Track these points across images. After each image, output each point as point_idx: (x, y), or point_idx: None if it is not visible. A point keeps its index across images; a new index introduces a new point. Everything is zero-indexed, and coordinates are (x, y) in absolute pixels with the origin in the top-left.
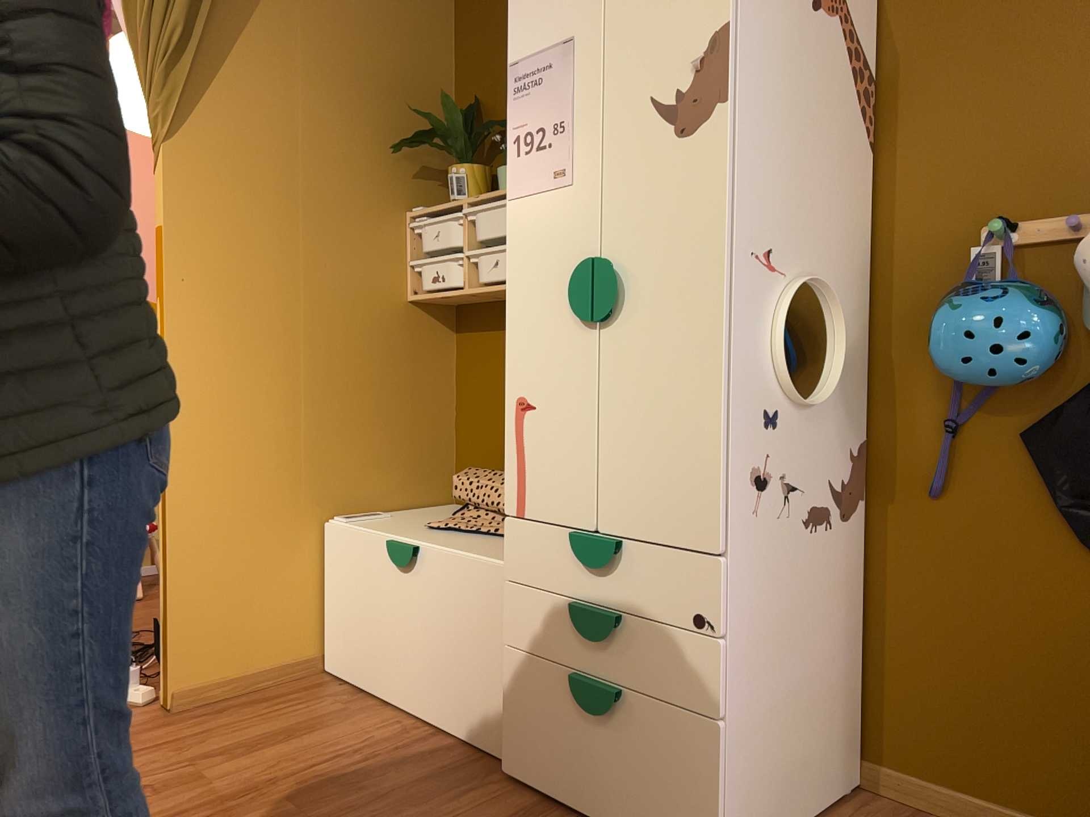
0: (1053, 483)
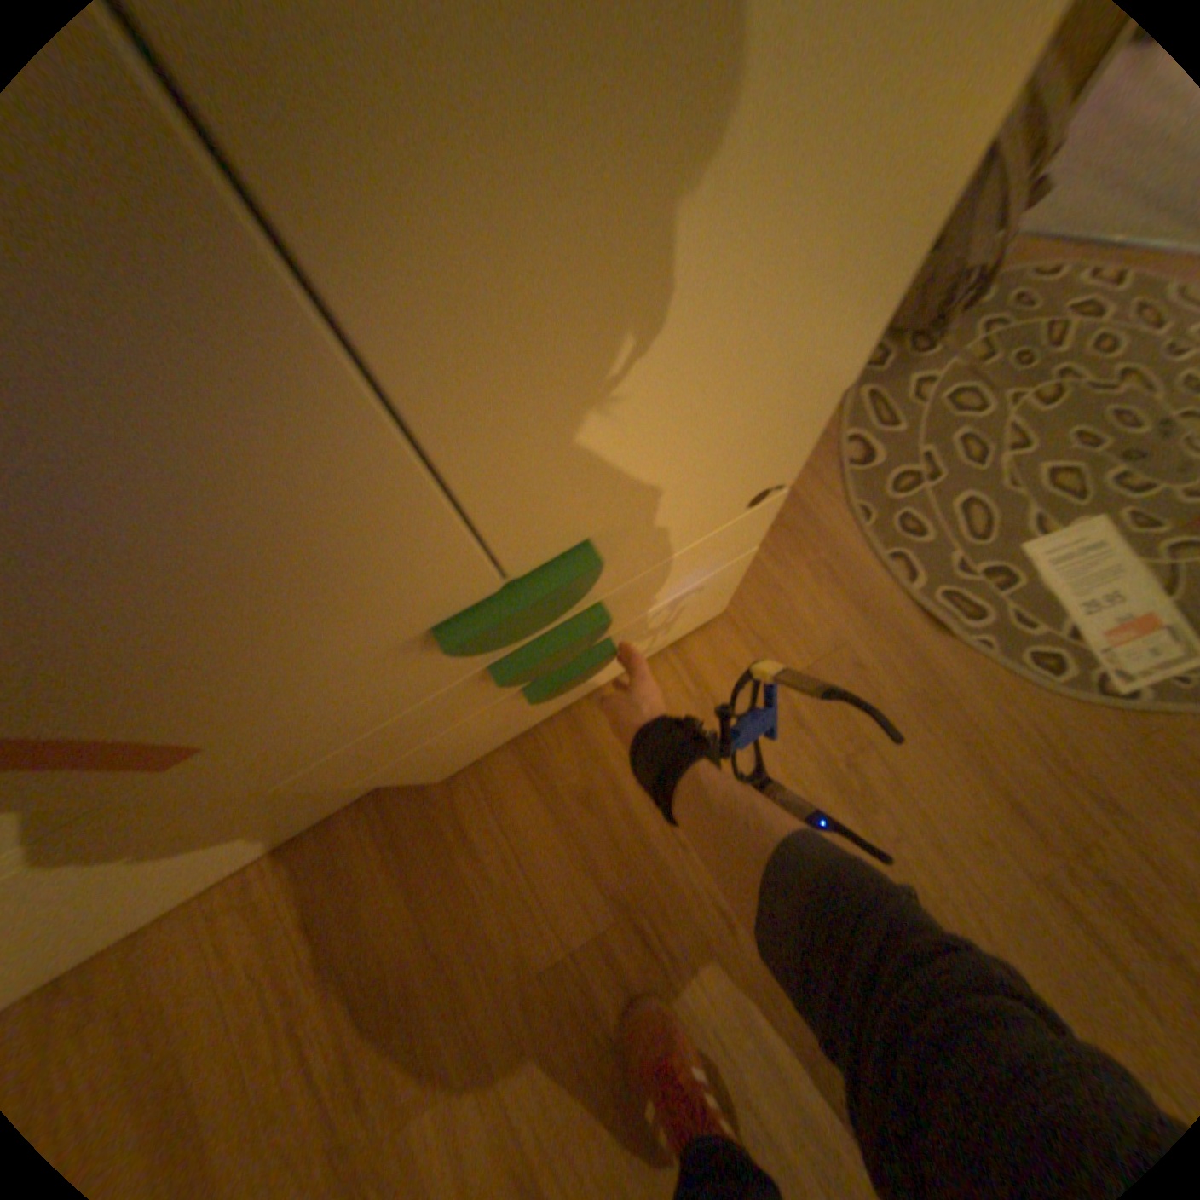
0: None
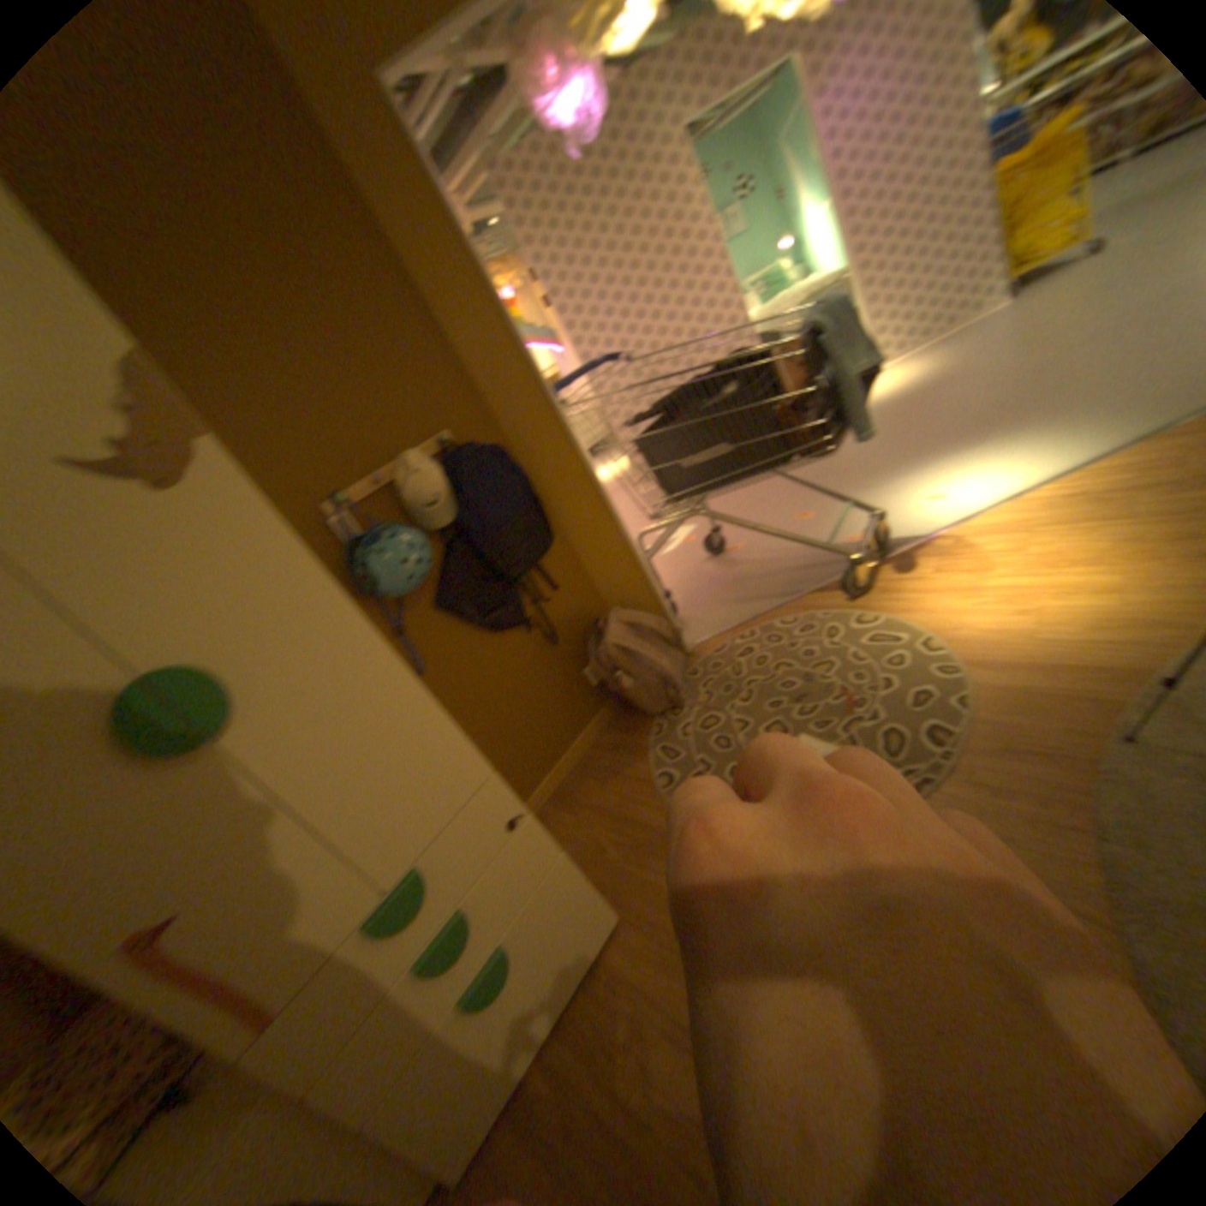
0: (473, 613)
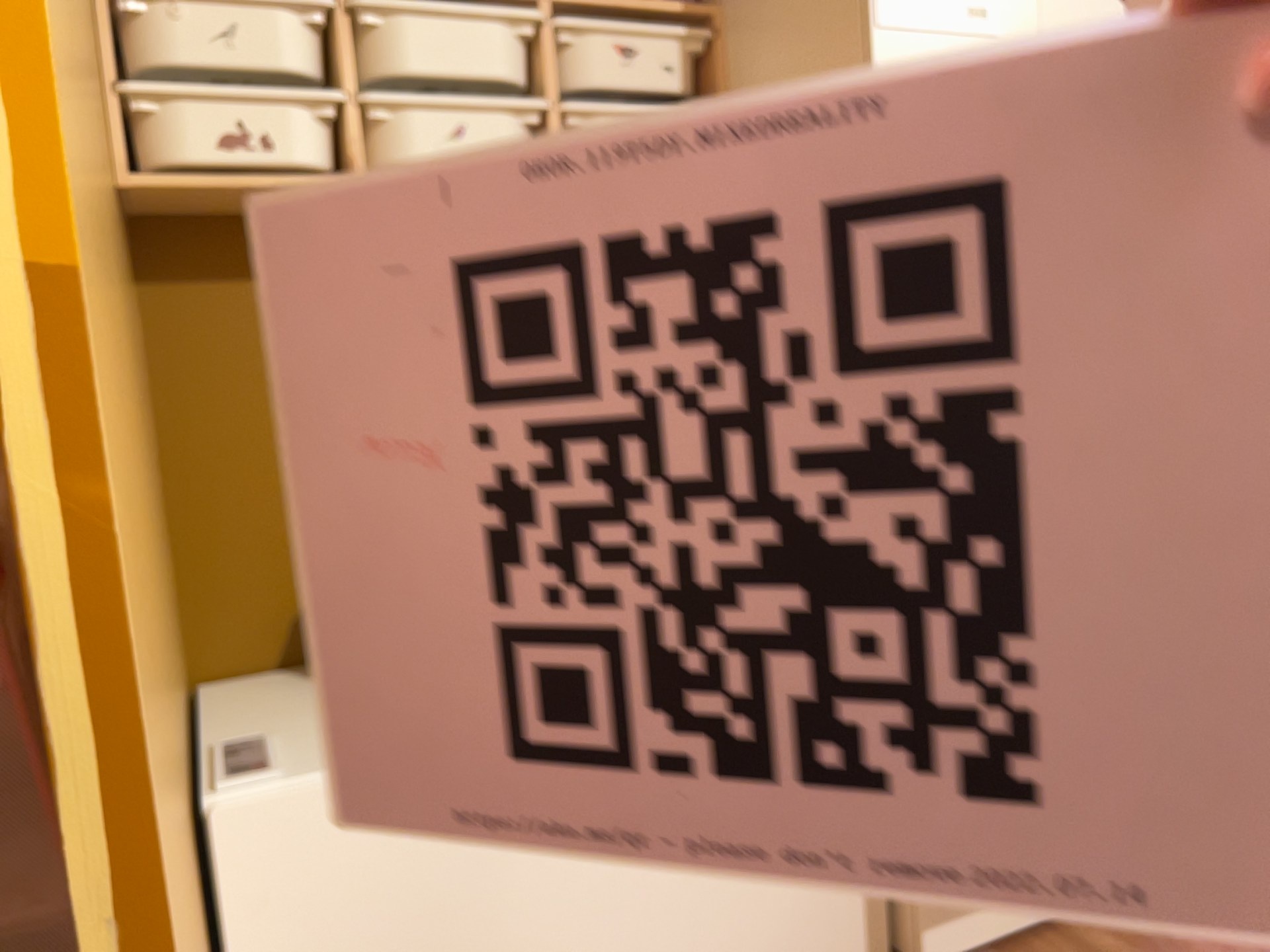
0: None
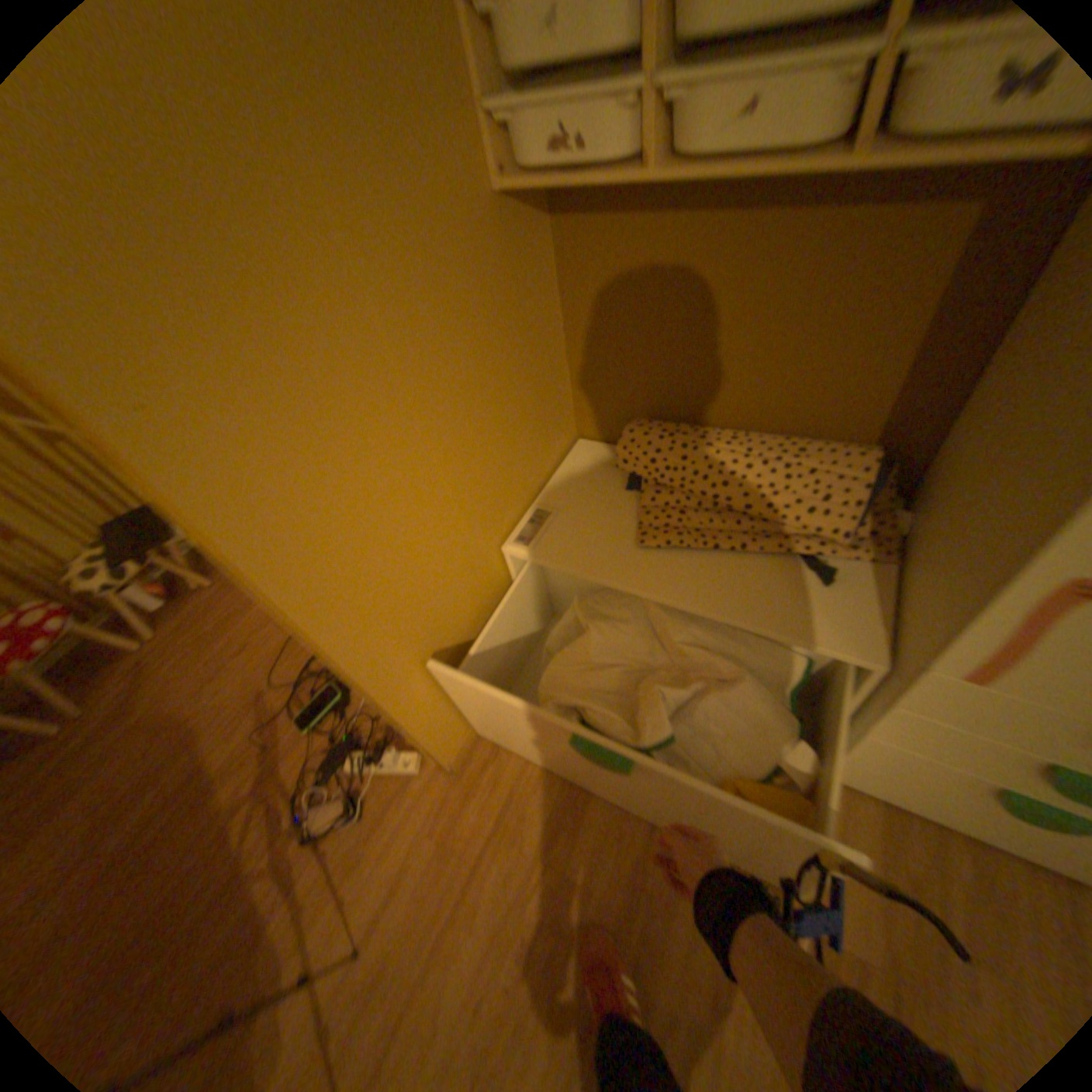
0: None
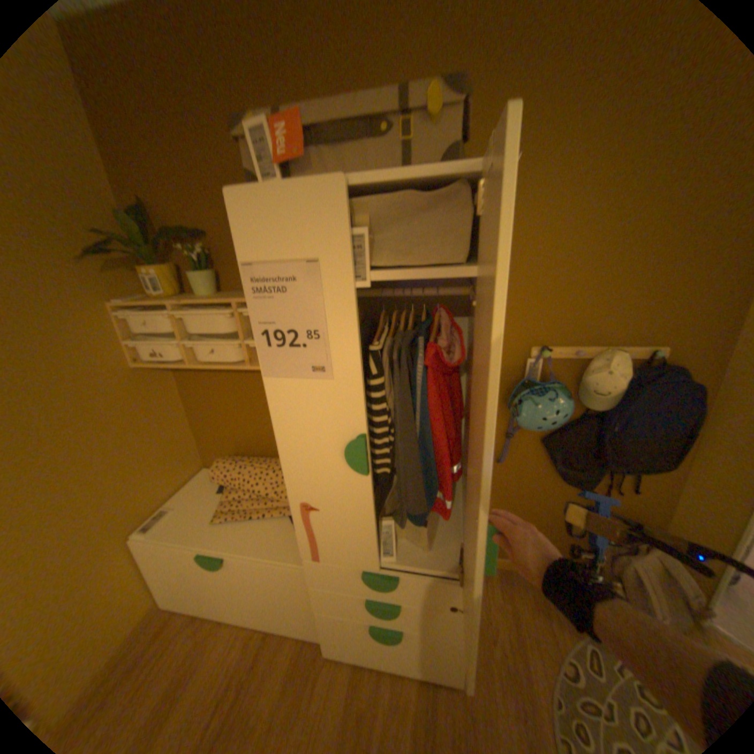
0: (556, 461)
